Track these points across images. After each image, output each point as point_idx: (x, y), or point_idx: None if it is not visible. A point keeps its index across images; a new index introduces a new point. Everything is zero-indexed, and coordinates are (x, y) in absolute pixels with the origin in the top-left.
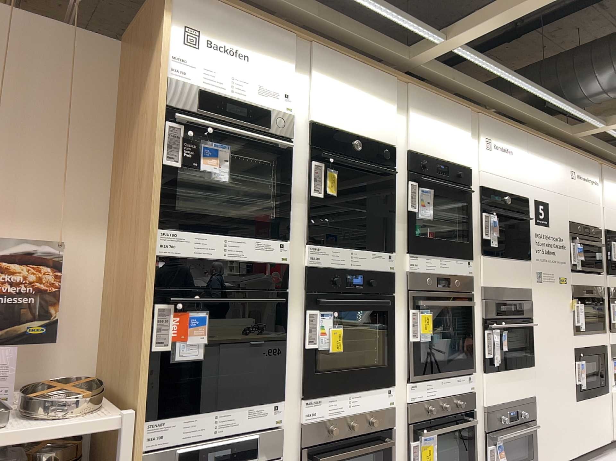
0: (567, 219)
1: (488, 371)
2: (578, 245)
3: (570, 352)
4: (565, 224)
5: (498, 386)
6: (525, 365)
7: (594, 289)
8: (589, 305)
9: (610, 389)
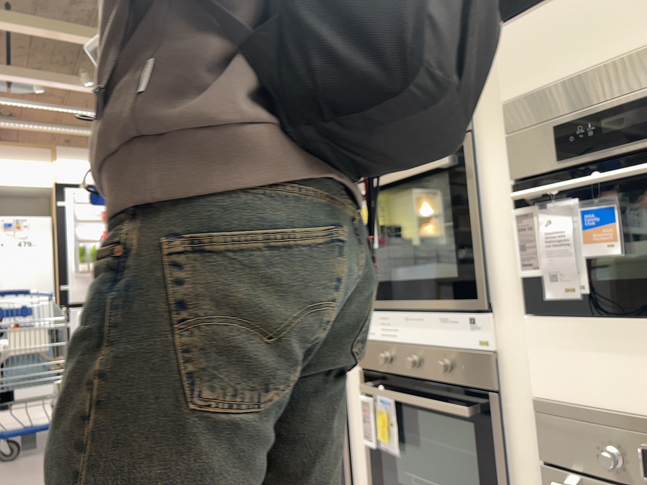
0: None
1: (541, 313)
2: None
3: None
4: None
5: (588, 359)
6: None
7: None
8: None
9: None
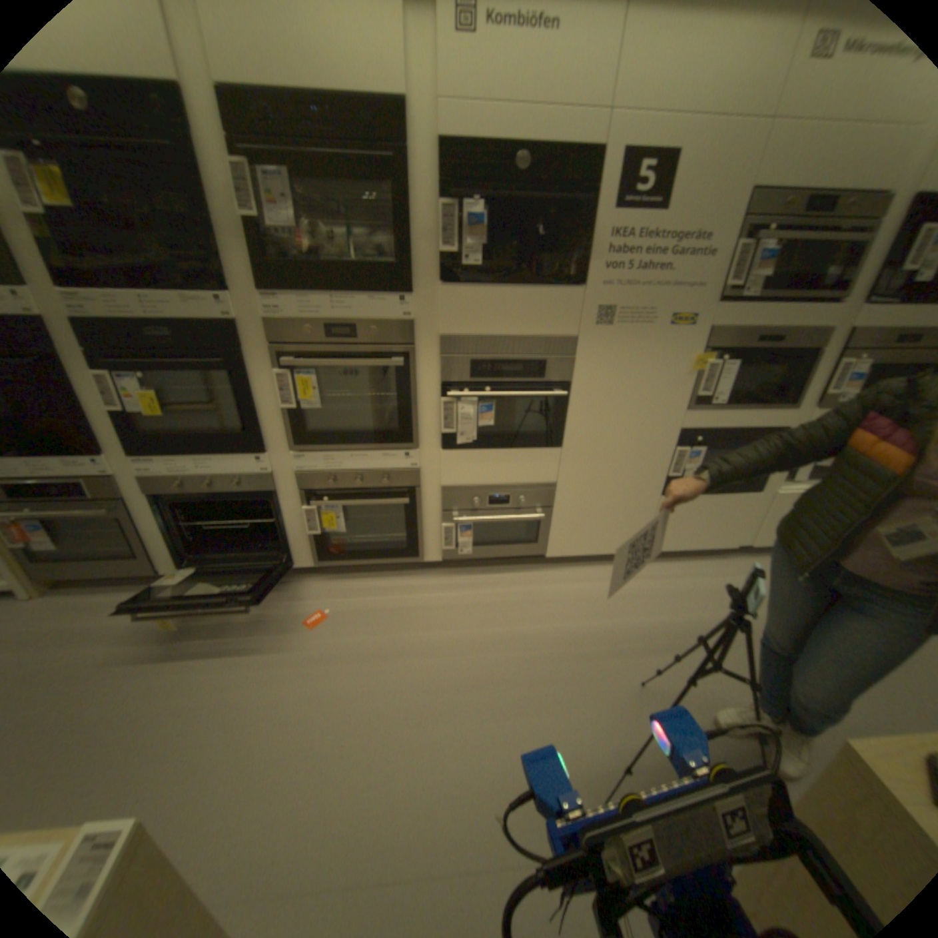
0: (754, 182)
1: (449, 449)
2: (773, 245)
3: (669, 436)
4: (738, 198)
5: (470, 467)
6: (539, 447)
7: (794, 336)
8: (764, 364)
9: (777, 489)
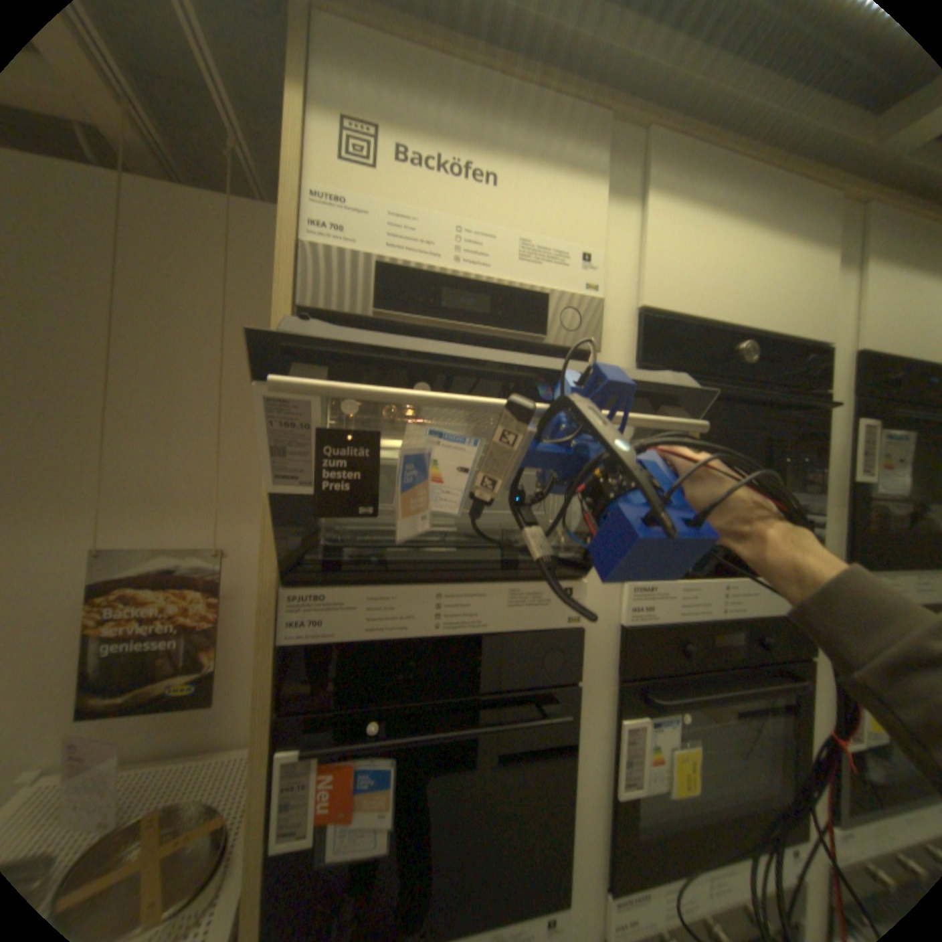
0: None
1: None
2: None
3: None
4: None
5: None
6: None
7: None
8: None
9: None
